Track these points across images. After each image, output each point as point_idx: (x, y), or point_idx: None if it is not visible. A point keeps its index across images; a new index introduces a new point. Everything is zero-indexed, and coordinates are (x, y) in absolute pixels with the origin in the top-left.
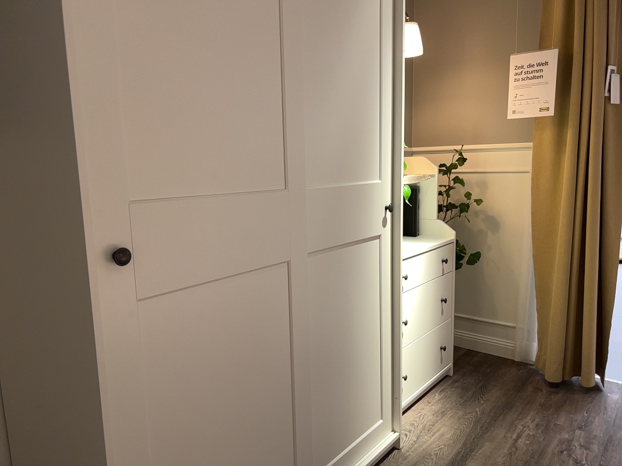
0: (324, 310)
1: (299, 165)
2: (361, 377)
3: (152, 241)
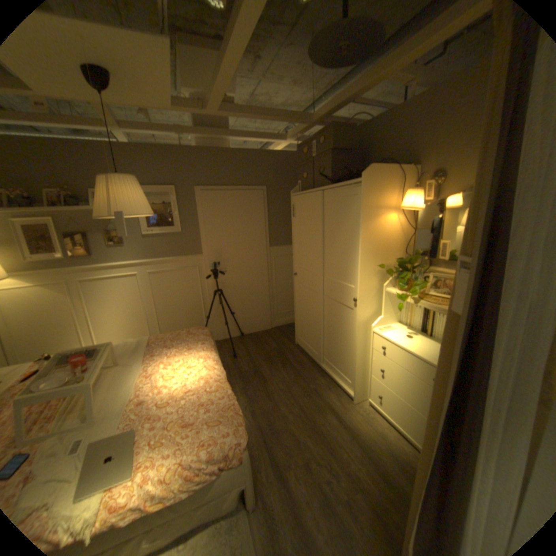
0: (330, 317)
1: (319, 270)
2: (342, 354)
3: (299, 275)
